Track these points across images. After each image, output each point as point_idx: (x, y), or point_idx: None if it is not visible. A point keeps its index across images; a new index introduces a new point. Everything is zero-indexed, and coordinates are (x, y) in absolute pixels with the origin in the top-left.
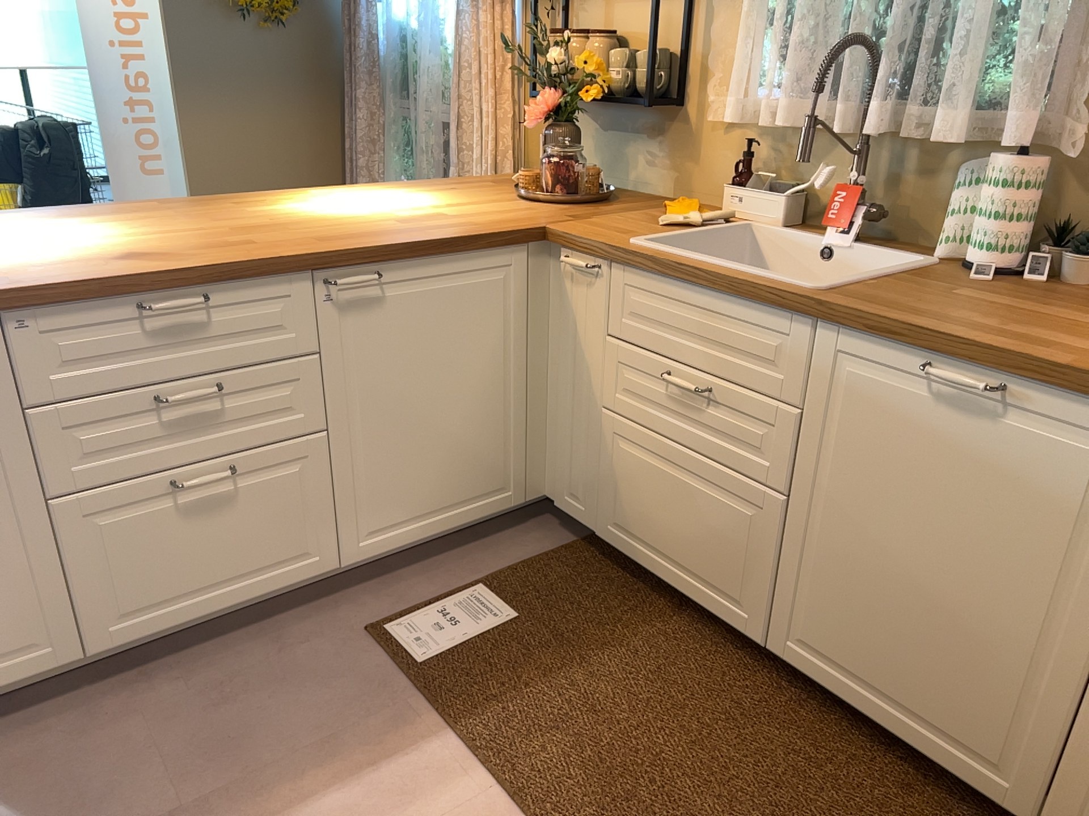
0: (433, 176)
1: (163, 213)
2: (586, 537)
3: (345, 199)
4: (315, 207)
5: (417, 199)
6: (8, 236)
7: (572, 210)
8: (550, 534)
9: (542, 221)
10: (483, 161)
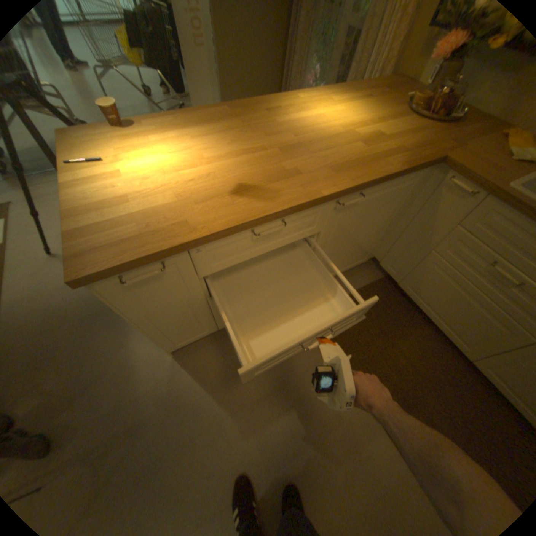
0: (335, 62)
1: (234, 120)
2: (388, 277)
3: (321, 106)
4: (310, 117)
5: (358, 109)
6: (165, 150)
7: (450, 131)
8: (373, 272)
9: (443, 148)
10: (376, 65)
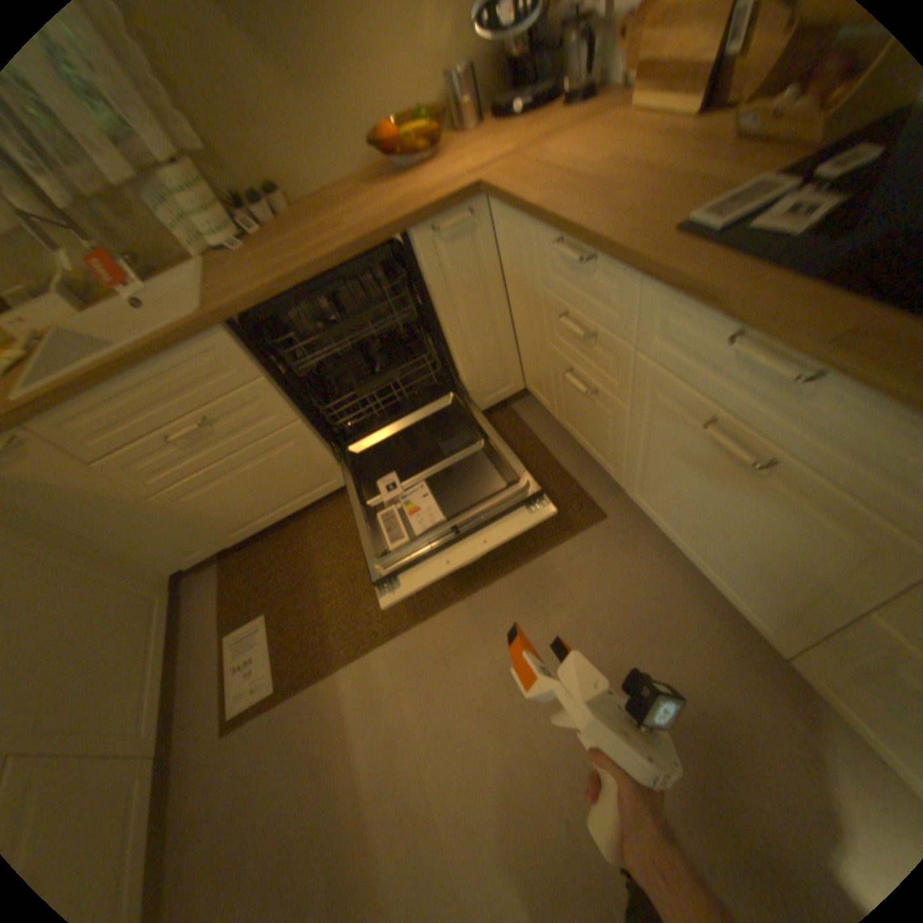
0: None
1: None
2: (218, 558)
3: None
4: None
5: None
6: None
7: None
8: (201, 582)
9: None
10: None
